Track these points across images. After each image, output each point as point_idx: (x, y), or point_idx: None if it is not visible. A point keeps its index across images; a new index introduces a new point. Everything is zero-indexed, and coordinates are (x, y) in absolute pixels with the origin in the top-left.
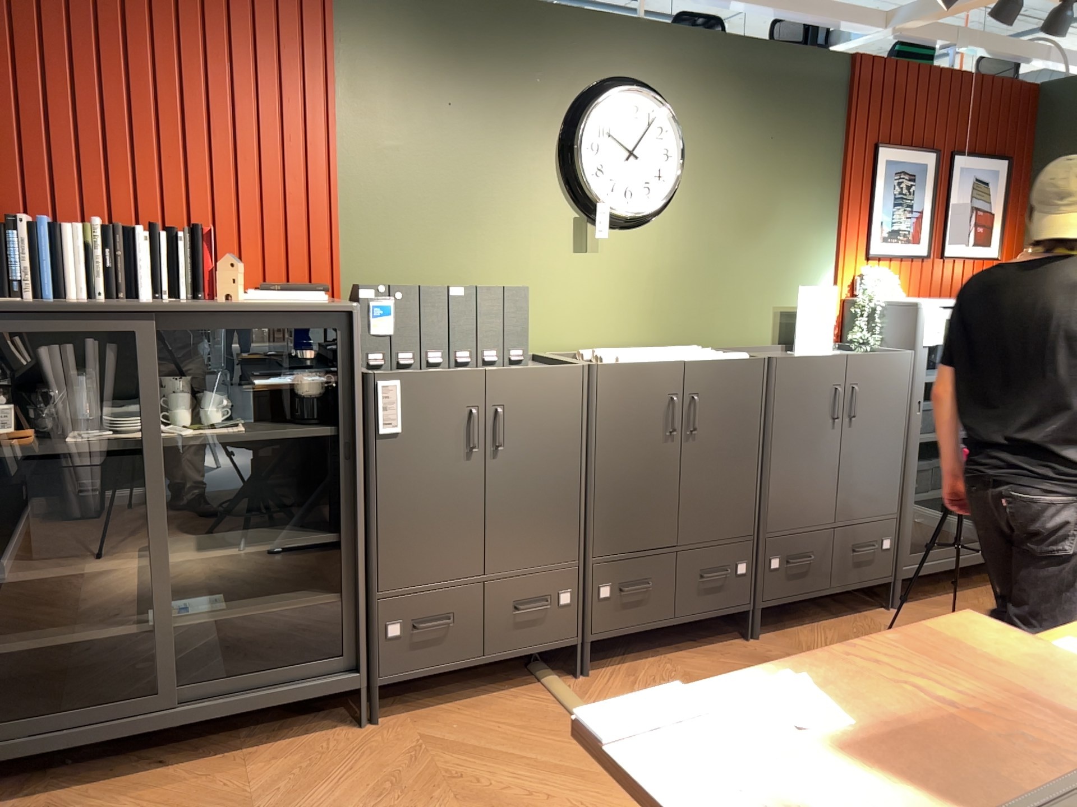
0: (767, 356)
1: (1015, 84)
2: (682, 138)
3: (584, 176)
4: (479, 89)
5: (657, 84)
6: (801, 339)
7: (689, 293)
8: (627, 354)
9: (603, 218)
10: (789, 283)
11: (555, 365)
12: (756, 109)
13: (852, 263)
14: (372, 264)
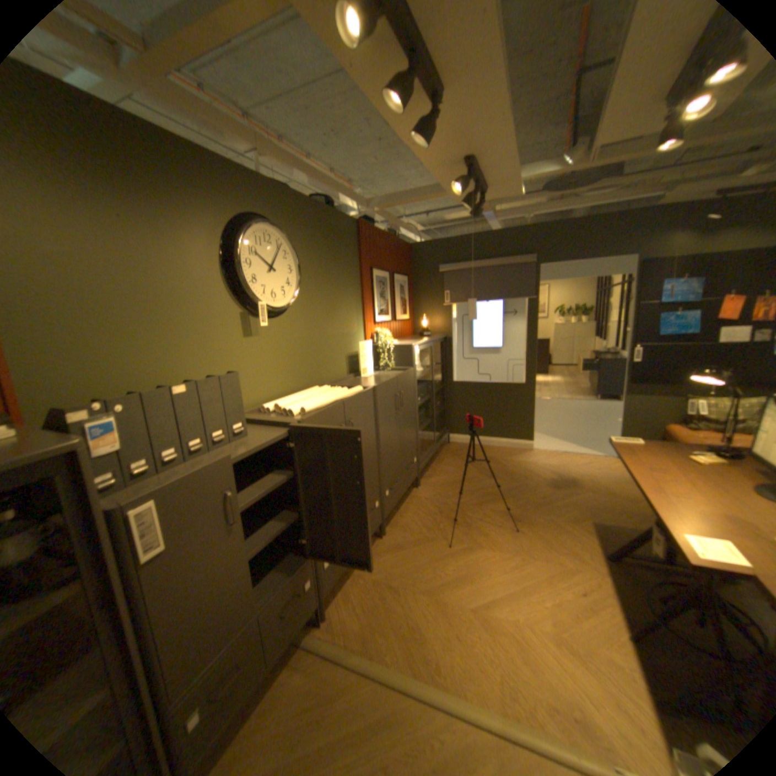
0: (368, 386)
1: (405, 242)
2: (292, 258)
3: (247, 282)
4: (146, 204)
5: (275, 220)
6: (362, 370)
7: (309, 354)
8: (305, 404)
9: (263, 312)
10: (349, 341)
11: (278, 430)
12: (324, 243)
13: (370, 327)
14: (59, 375)
